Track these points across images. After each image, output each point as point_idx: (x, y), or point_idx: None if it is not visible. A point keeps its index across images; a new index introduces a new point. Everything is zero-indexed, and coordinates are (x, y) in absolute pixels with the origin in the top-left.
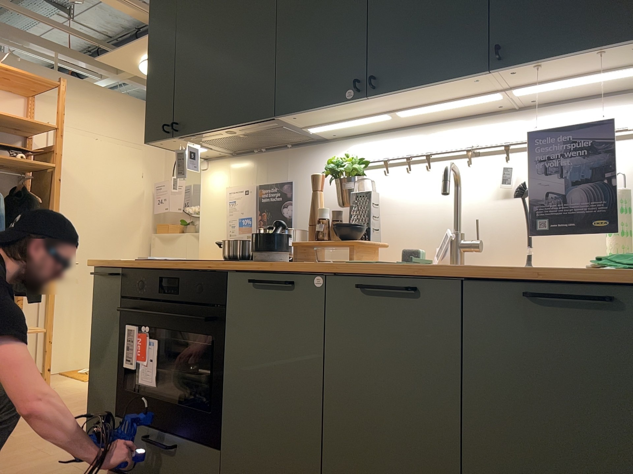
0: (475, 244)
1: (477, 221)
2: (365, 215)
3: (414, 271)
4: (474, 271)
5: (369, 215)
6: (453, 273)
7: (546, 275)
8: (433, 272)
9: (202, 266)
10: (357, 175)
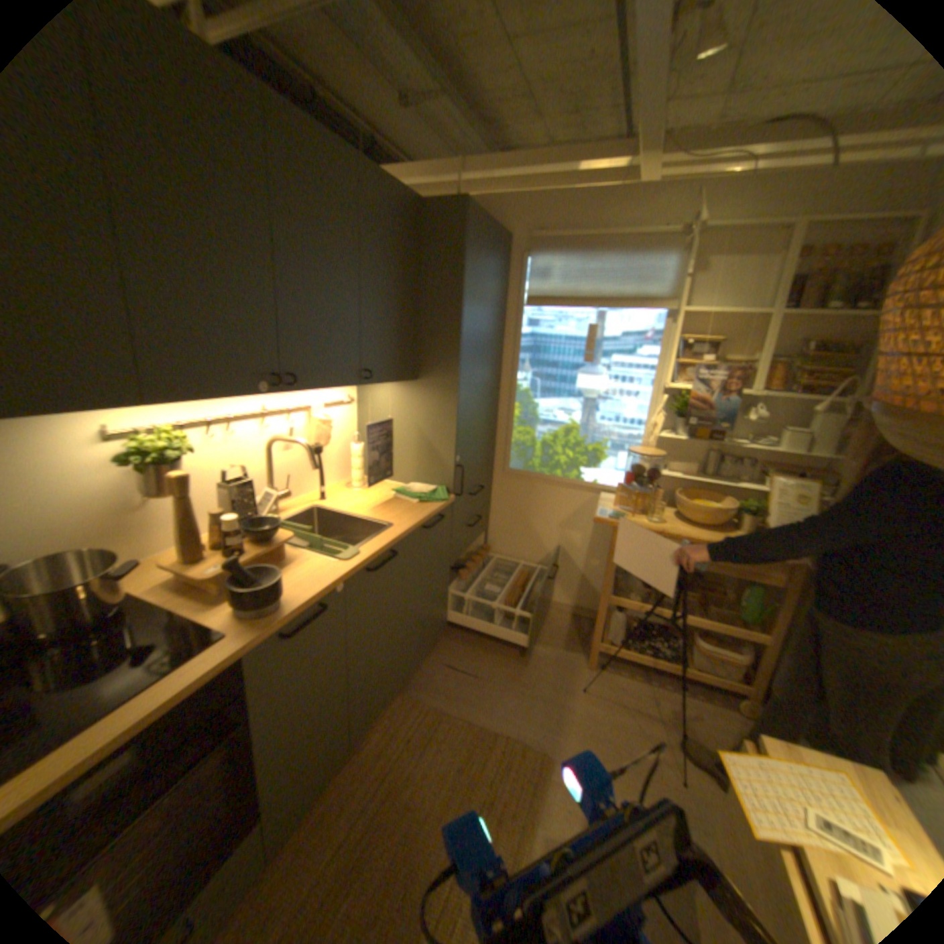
0: (287, 495)
1: (288, 476)
2: (248, 507)
3: (392, 542)
4: (413, 528)
5: (245, 505)
6: (406, 533)
7: (429, 517)
8: (399, 538)
9: (180, 688)
10: (172, 455)
